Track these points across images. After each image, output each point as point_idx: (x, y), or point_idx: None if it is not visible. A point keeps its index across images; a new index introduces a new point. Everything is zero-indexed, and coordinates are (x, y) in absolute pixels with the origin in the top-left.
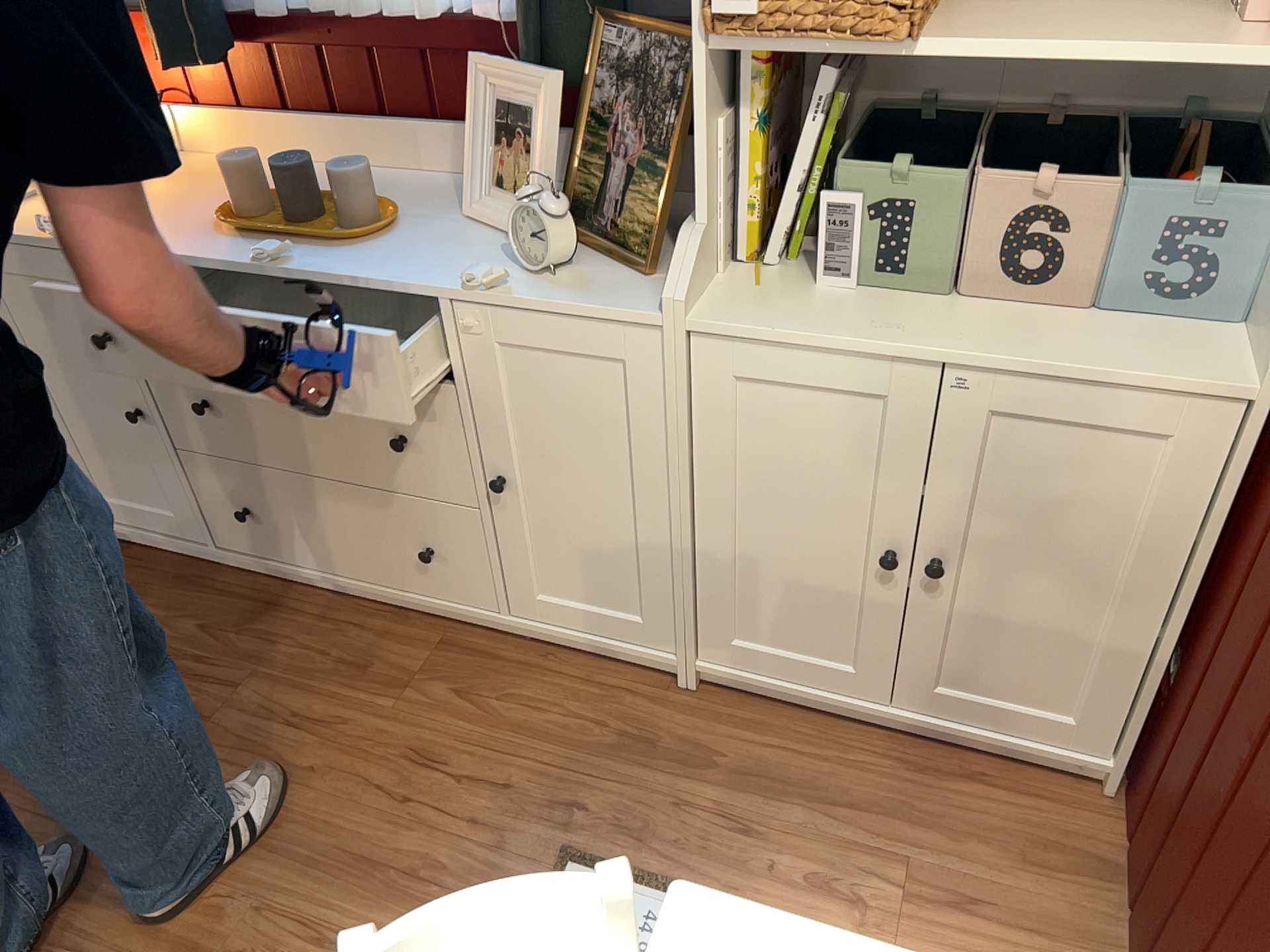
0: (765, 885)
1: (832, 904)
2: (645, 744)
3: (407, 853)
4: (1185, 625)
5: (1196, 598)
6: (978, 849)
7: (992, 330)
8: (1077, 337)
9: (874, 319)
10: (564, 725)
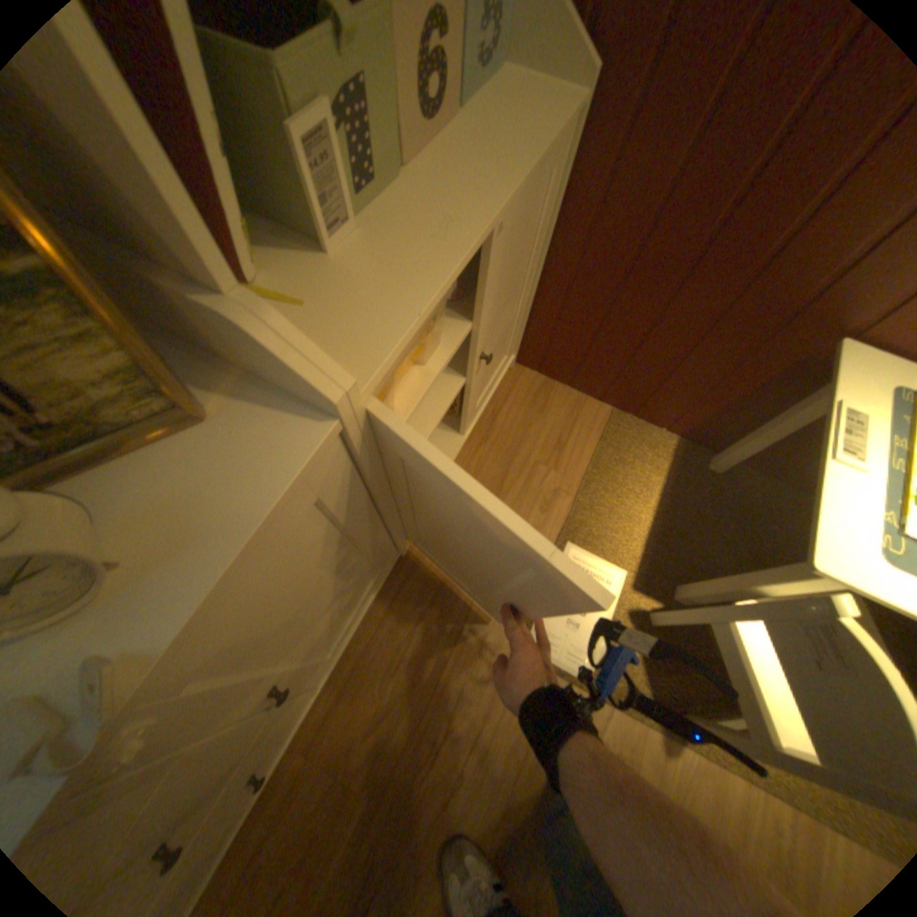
0: (548, 534)
1: (560, 503)
2: (446, 587)
3: (509, 776)
4: (546, 265)
5: (552, 247)
6: (536, 428)
7: (468, 161)
8: (496, 125)
9: (418, 225)
10: (419, 645)
